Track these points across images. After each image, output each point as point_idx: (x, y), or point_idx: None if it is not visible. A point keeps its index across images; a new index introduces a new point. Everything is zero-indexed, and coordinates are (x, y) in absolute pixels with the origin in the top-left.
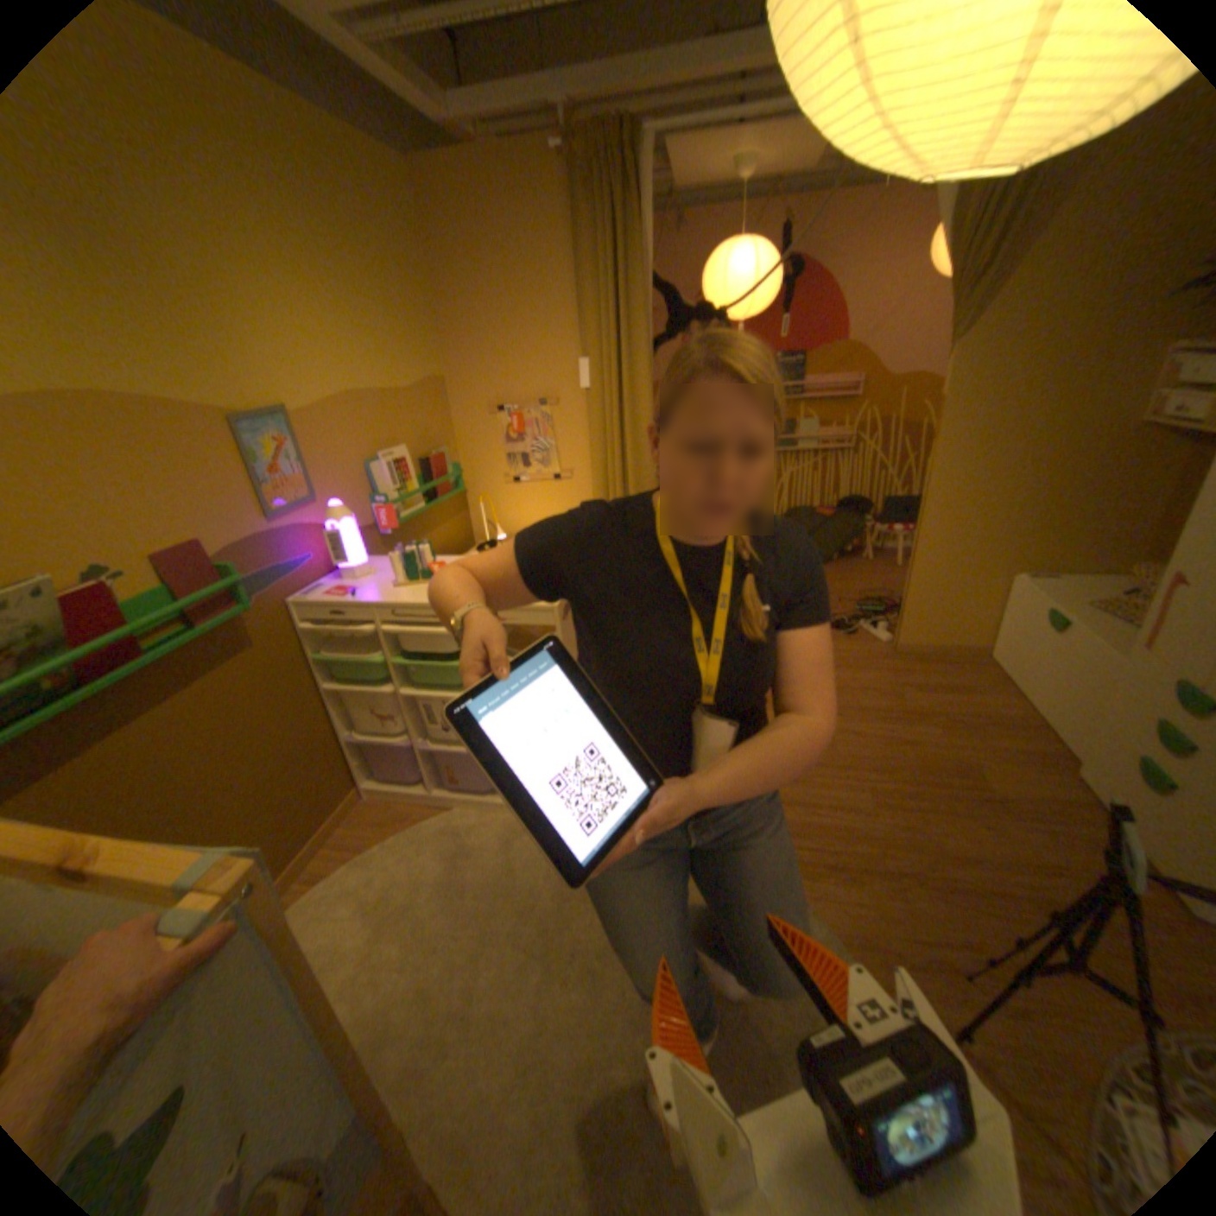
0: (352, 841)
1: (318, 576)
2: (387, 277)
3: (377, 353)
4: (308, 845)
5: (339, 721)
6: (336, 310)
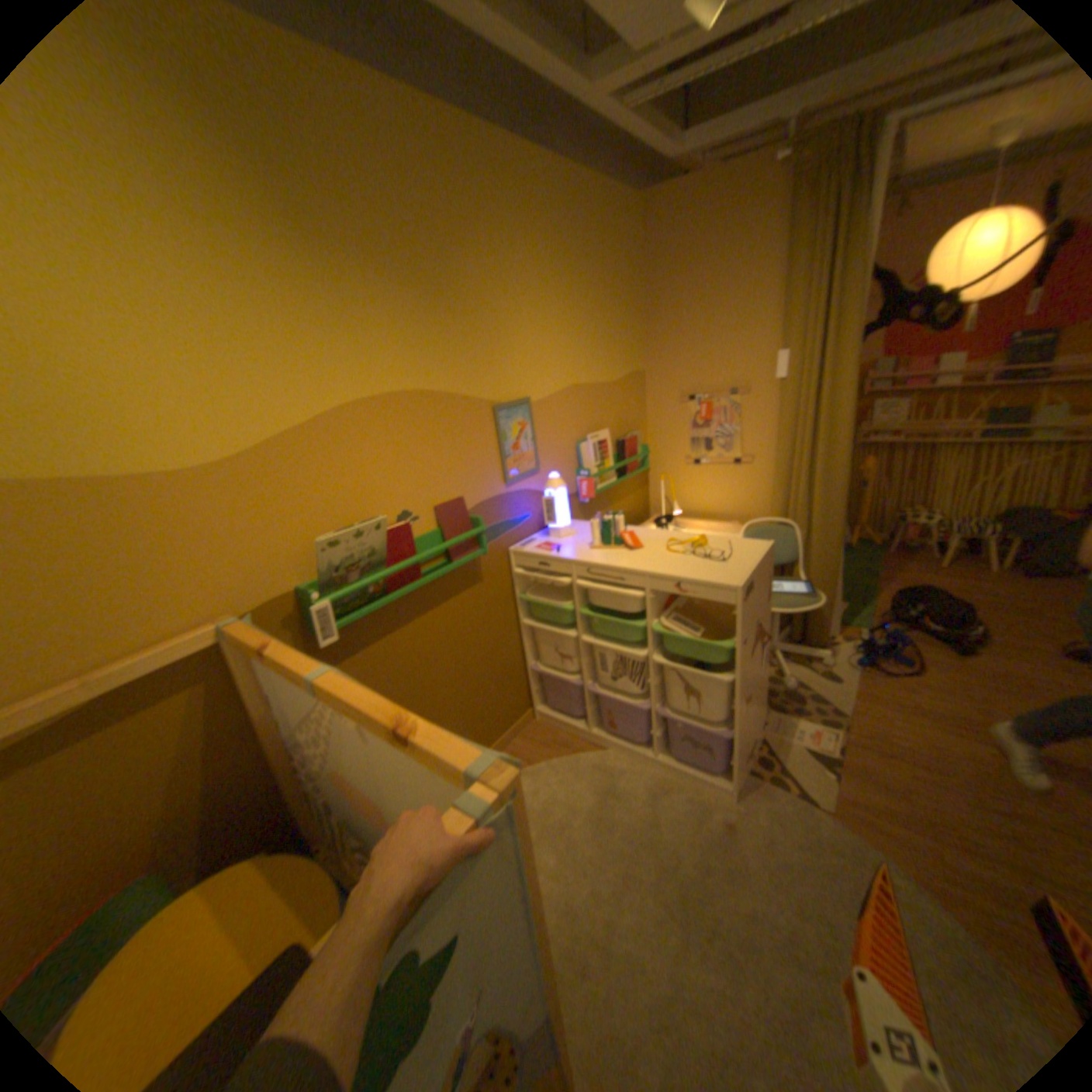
0: (525, 753)
1: (531, 532)
2: (612, 291)
3: (596, 353)
4: (494, 746)
5: (529, 651)
6: (573, 322)
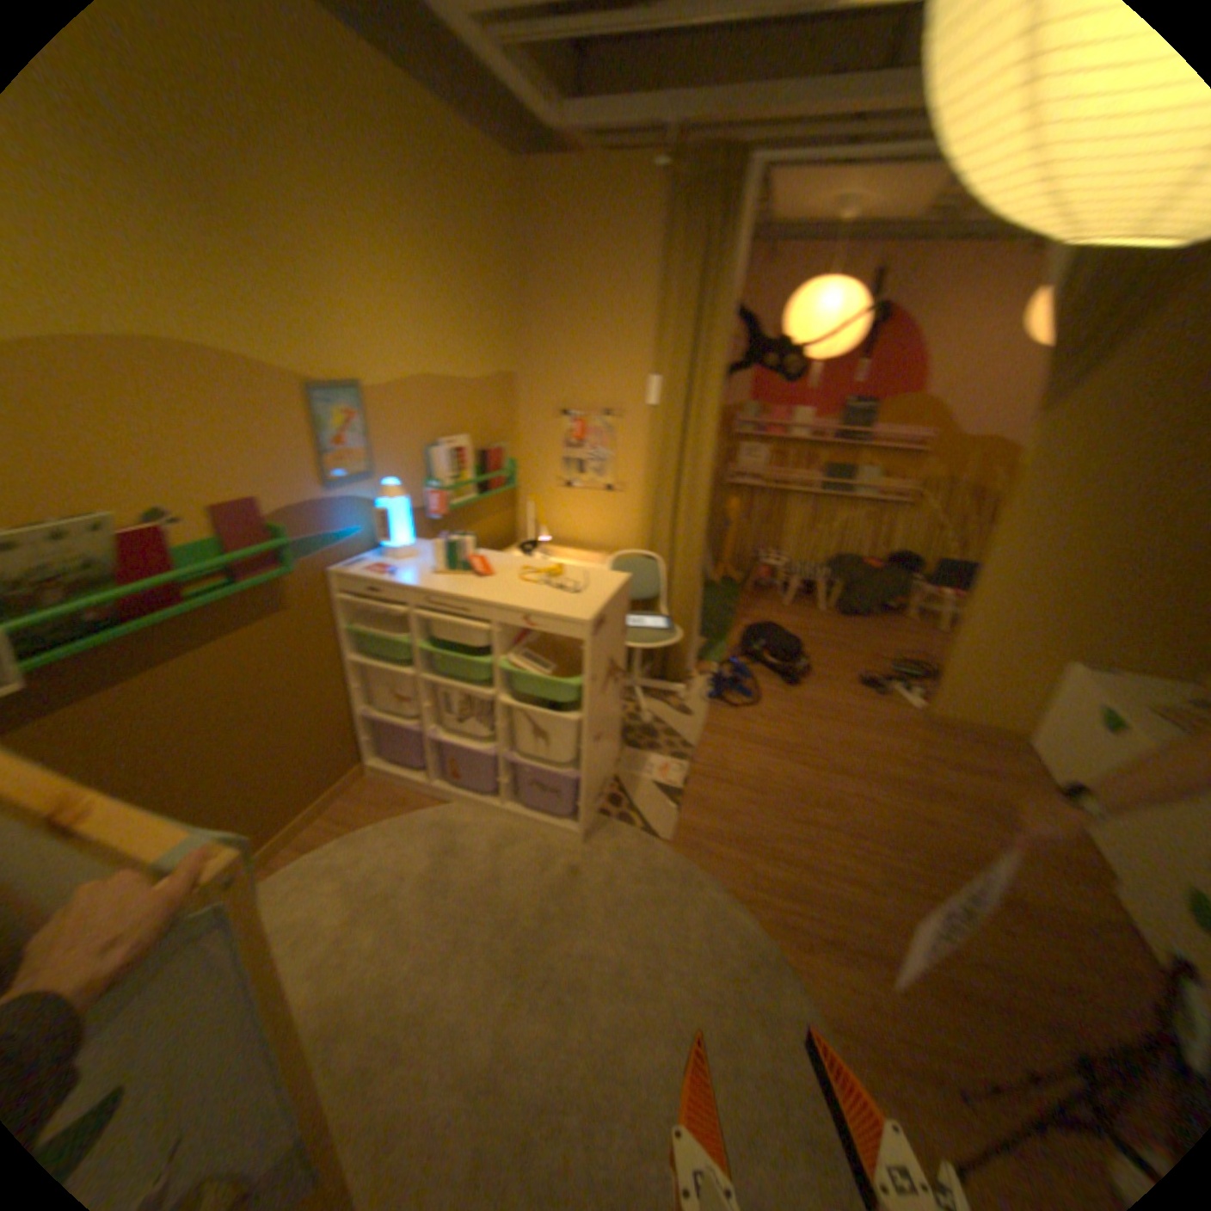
0: (346, 817)
1: (359, 550)
2: (474, 270)
3: (452, 342)
4: (303, 814)
5: (354, 695)
6: (421, 296)
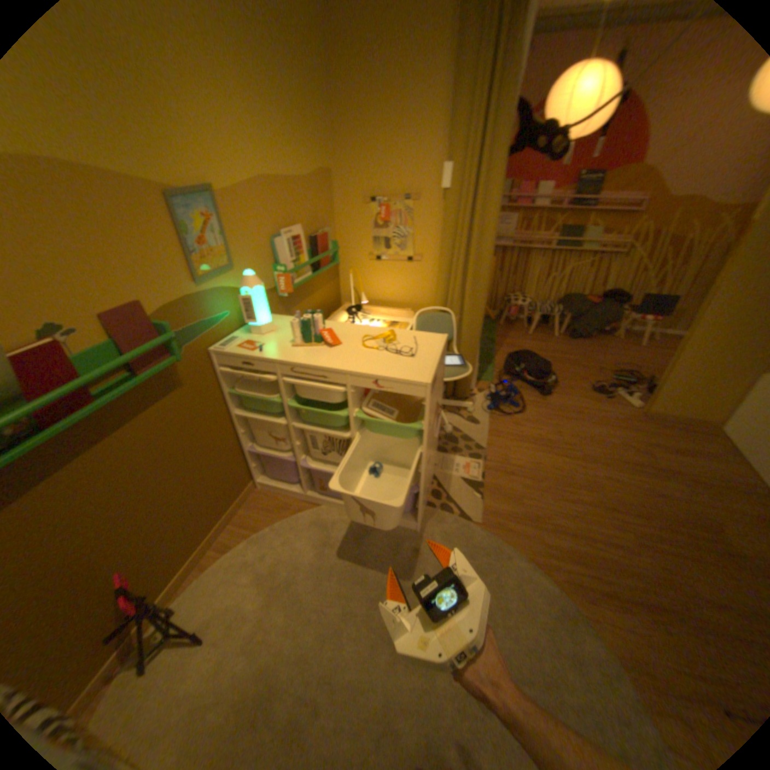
0: (250, 521)
1: (234, 328)
2: (296, 73)
3: (285, 143)
4: (220, 522)
5: (244, 436)
6: (256, 100)
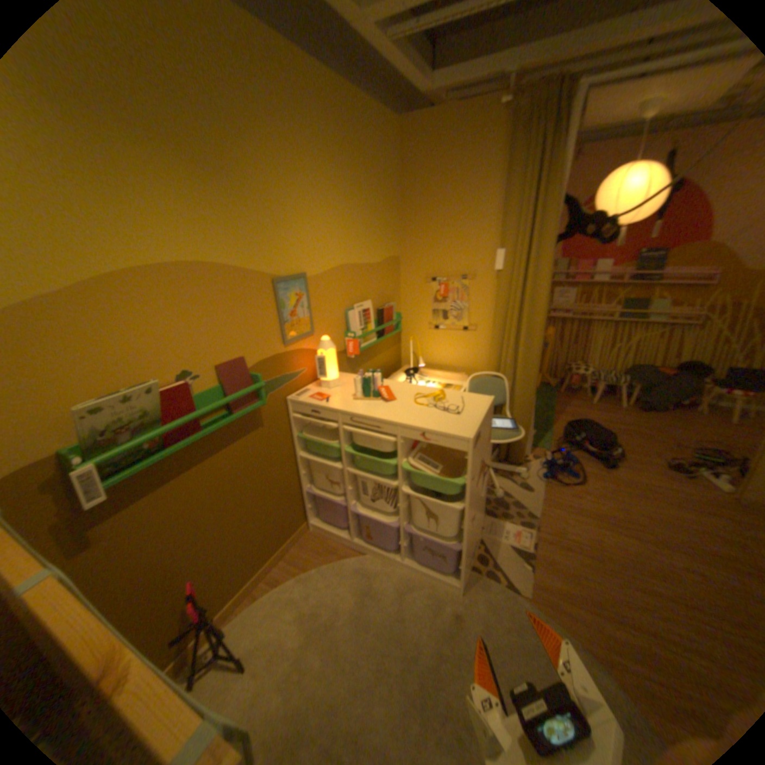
0: (301, 560)
1: (308, 382)
2: (377, 191)
3: (364, 240)
4: (275, 556)
5: (305, 477)
6: (345, 212)
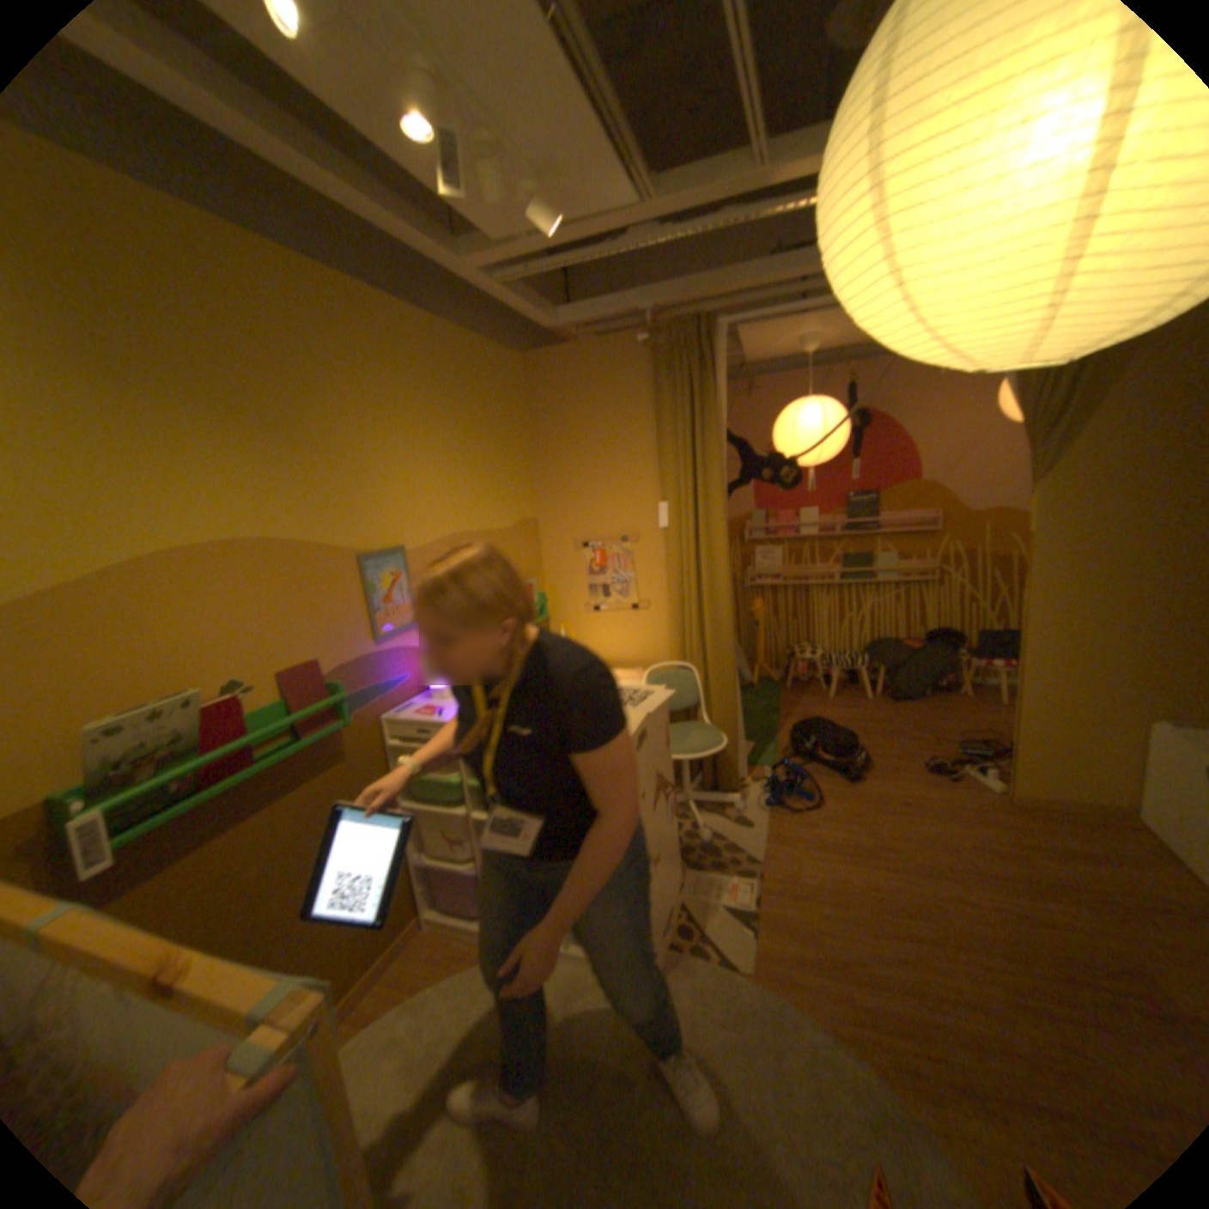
0: (406, 980)
1: (410, 695)
2: (497, 442)
3: (483, 501)
4: (363, 980)
5: (410, 842)
6: (454, 470)
